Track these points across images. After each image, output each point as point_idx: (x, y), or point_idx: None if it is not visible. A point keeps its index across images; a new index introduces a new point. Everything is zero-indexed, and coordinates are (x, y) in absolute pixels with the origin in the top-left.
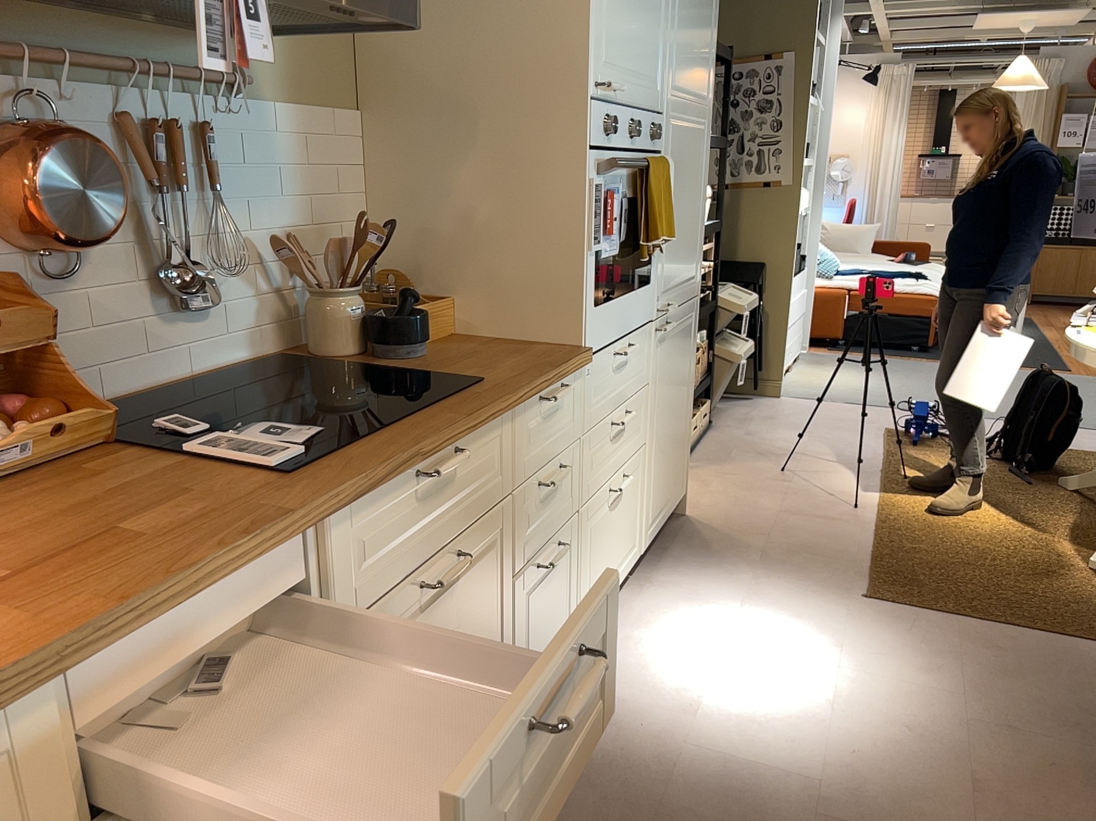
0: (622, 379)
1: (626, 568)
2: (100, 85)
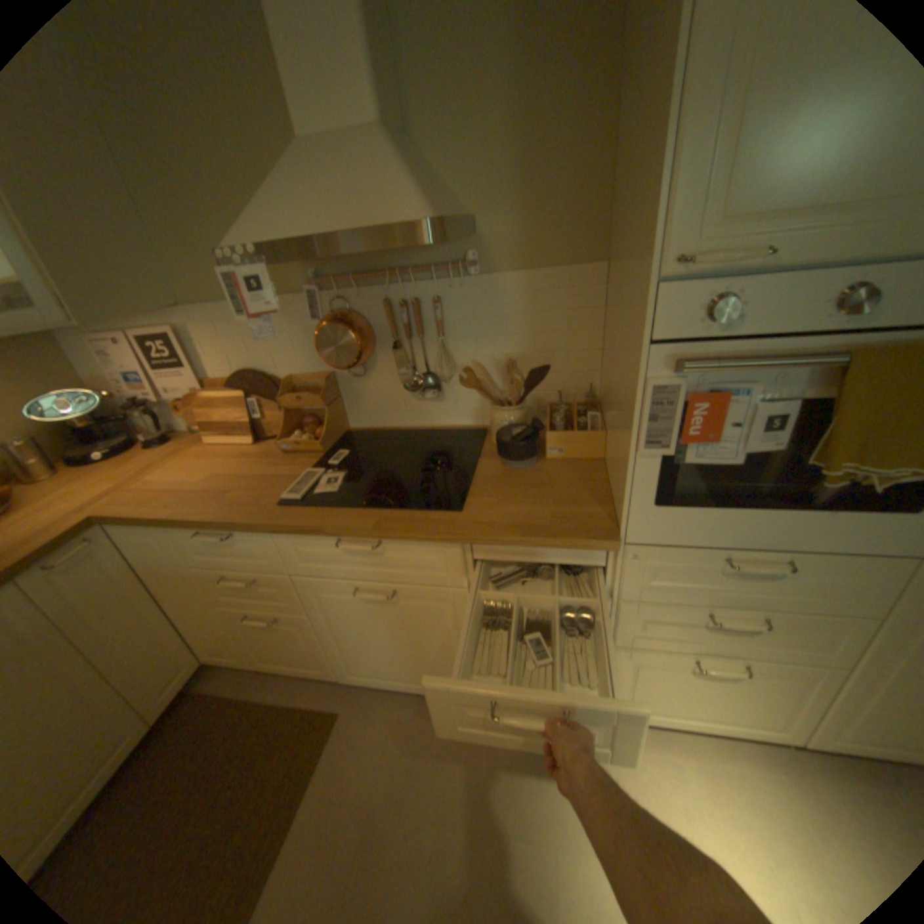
0: (755, 588)
1: (746, 734)
2: (377, 284)
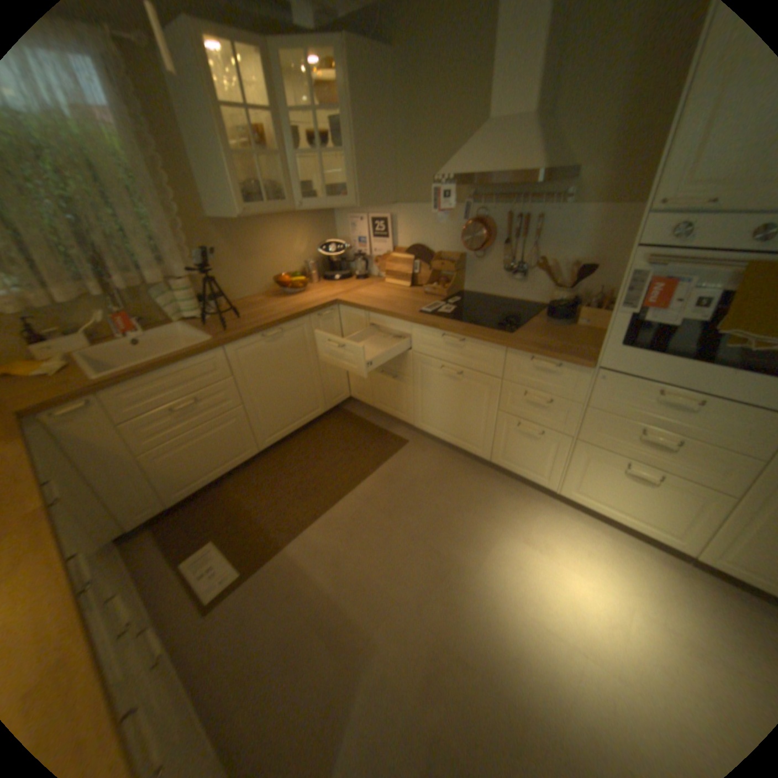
0: (677, 416)
1: (654, 534)
2: (506, 203)
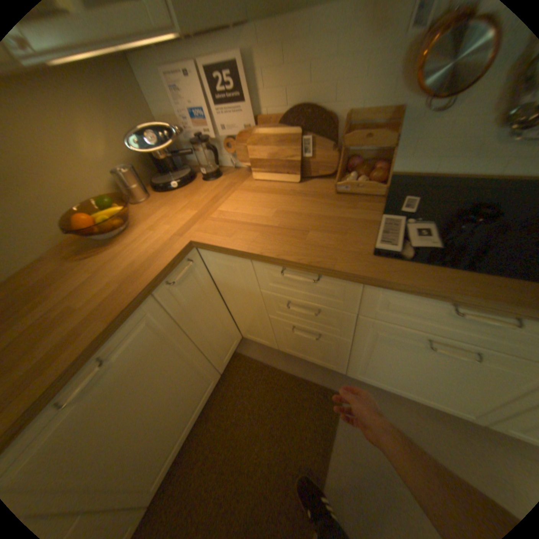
0: None
1: None
2: None
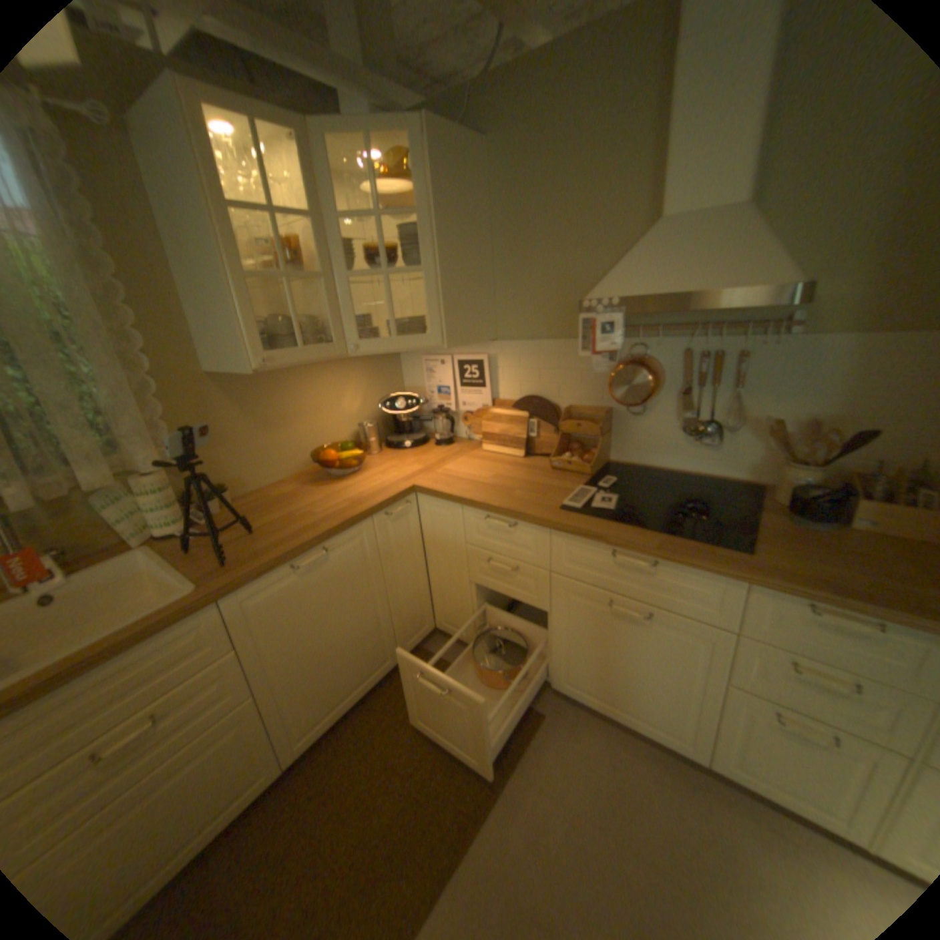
0: None
1: None
2: (683, 335)
